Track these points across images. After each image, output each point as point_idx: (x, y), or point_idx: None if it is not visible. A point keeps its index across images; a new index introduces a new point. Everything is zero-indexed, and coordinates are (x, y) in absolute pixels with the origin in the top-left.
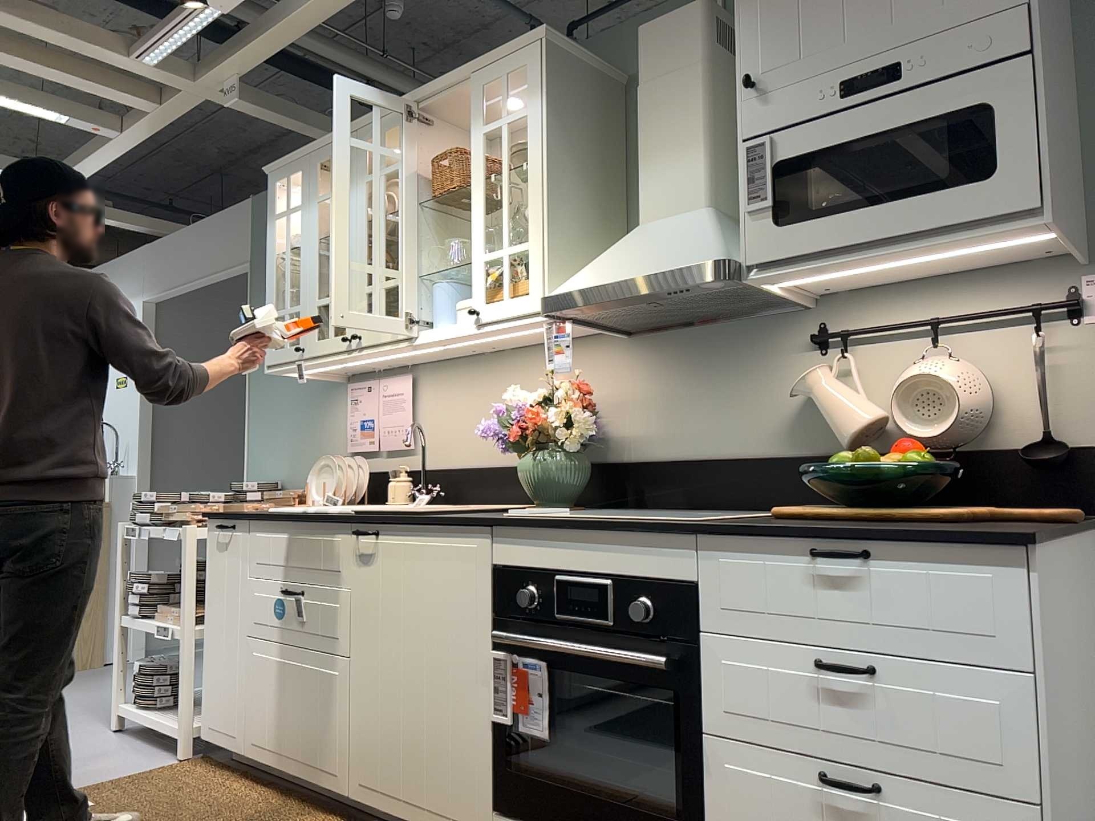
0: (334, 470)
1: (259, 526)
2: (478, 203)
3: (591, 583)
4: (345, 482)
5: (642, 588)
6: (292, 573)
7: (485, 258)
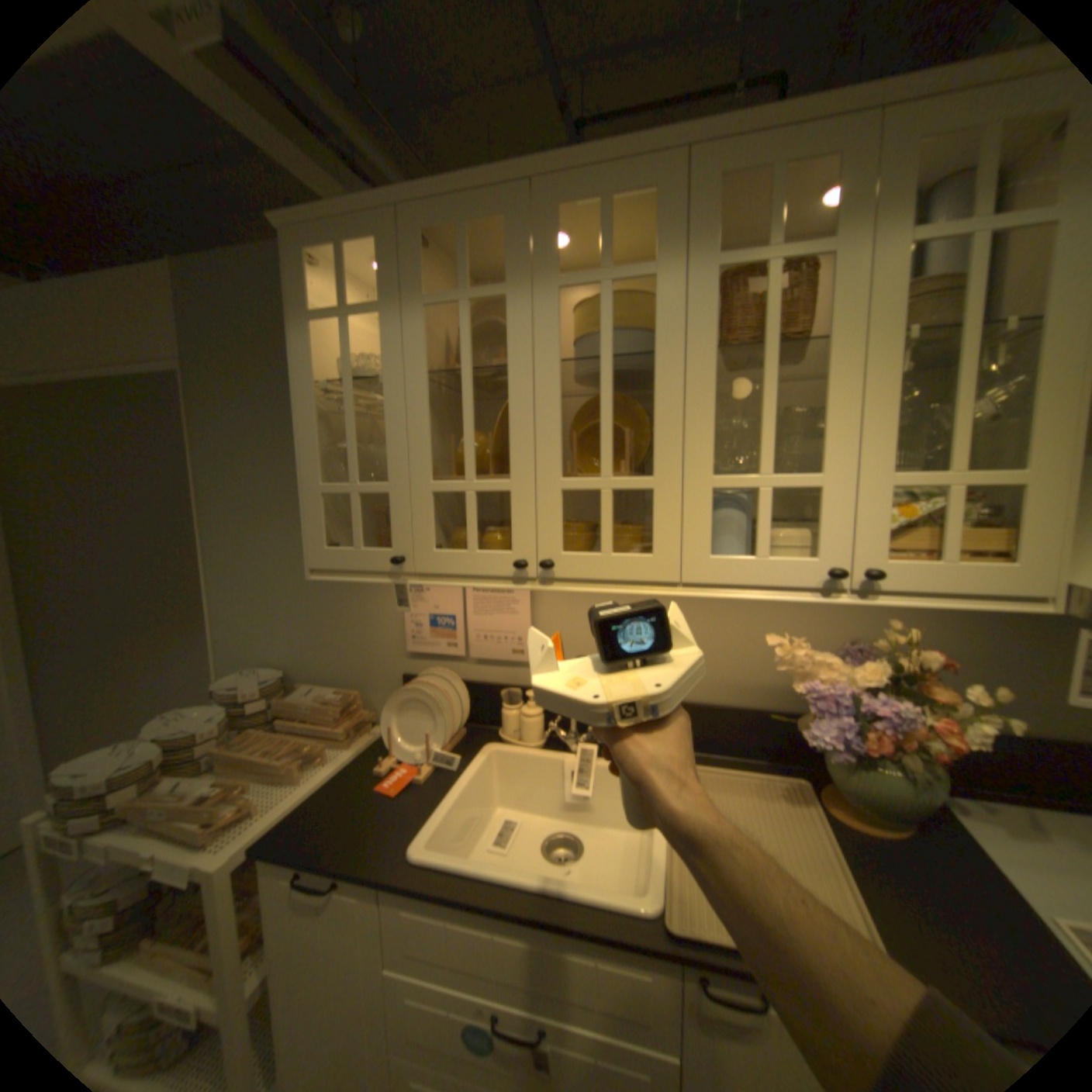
0: (427, 704)
1: (405, 905)
2: (888, 374)
3: None
4: (450, 723)
5: None
6: (508, 998)
7: (903, 483)
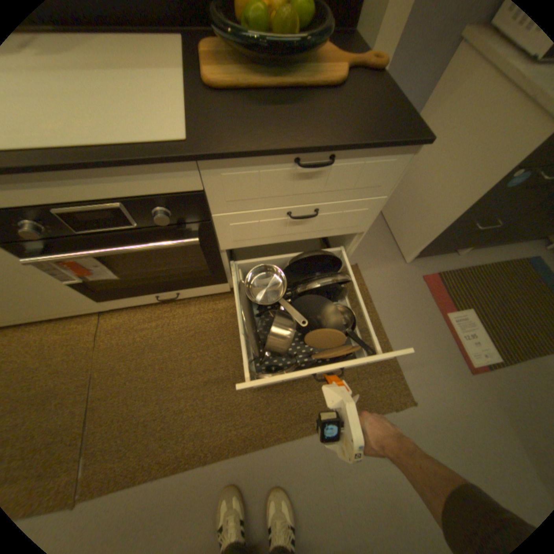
0: None
1: None
2: None
3: (94, 206)
4: None
5: (152, 201)
6: None
7: None
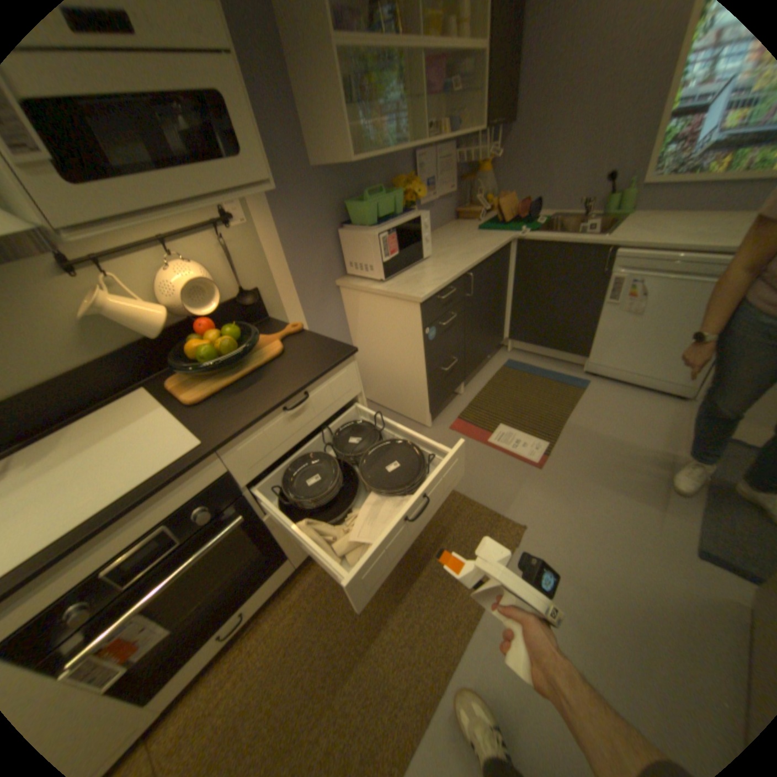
0: None
1: None
2: None
3: (140, 544)
4: None
5: (189, 506)
6: None
7: None
